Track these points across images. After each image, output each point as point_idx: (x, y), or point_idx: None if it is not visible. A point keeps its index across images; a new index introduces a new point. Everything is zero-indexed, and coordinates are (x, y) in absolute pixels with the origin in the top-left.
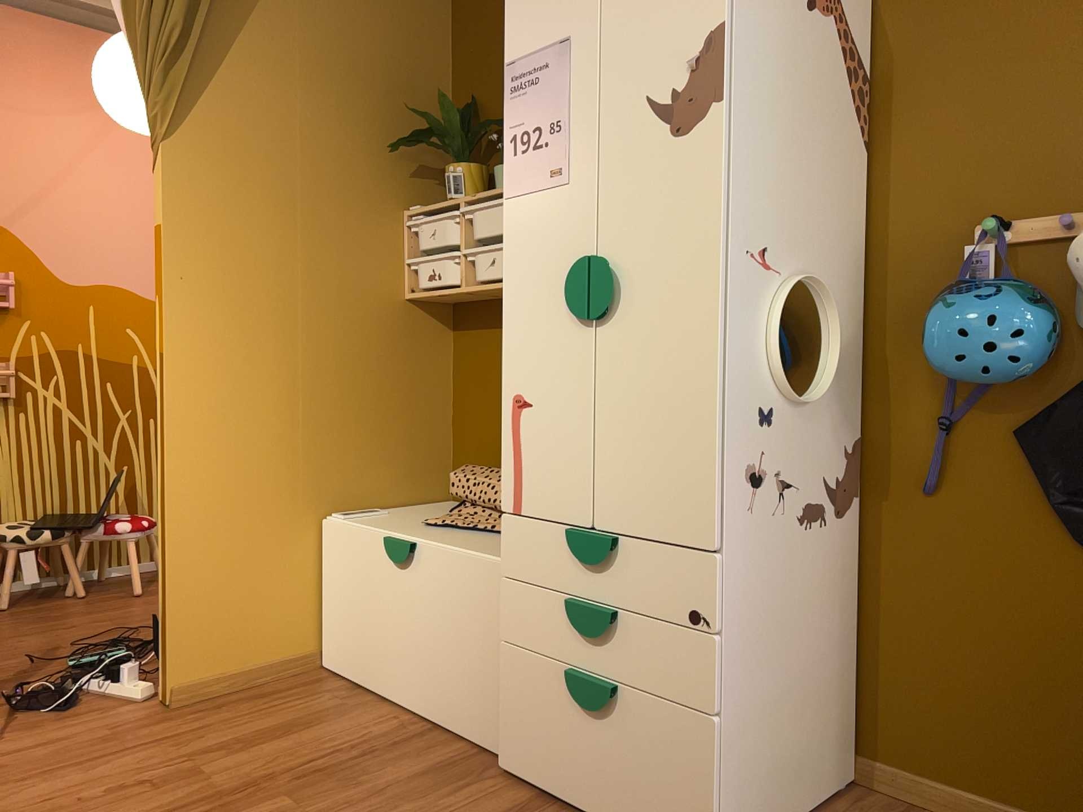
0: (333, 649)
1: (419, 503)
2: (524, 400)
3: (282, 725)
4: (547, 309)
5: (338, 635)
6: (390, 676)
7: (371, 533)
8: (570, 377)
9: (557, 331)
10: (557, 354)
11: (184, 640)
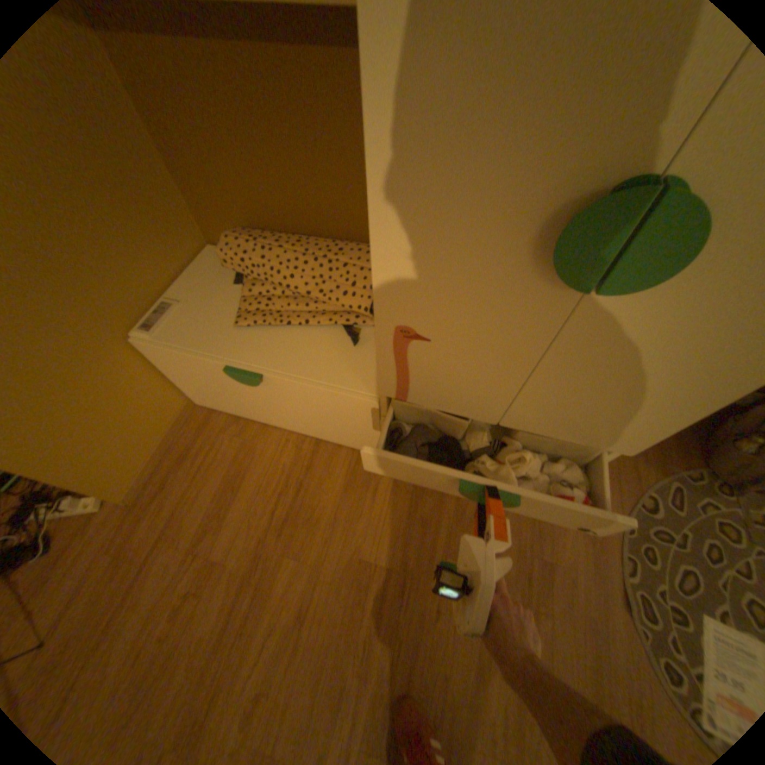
0: (202, 400)
1: (187, 263)
2: (418, 334)
3: (223, 484)
4: (484, 243)
5: (203, 397)
6: (267, 418)
7: (201, 358)
8: (506, 333)
9: (499, 279)
10: (489, 305)
11: (101, 481)
